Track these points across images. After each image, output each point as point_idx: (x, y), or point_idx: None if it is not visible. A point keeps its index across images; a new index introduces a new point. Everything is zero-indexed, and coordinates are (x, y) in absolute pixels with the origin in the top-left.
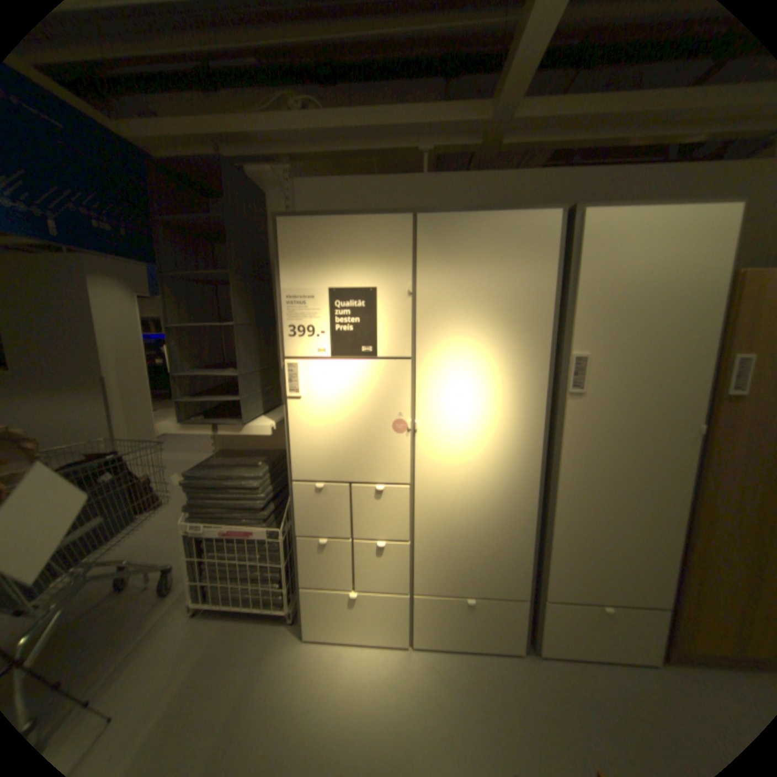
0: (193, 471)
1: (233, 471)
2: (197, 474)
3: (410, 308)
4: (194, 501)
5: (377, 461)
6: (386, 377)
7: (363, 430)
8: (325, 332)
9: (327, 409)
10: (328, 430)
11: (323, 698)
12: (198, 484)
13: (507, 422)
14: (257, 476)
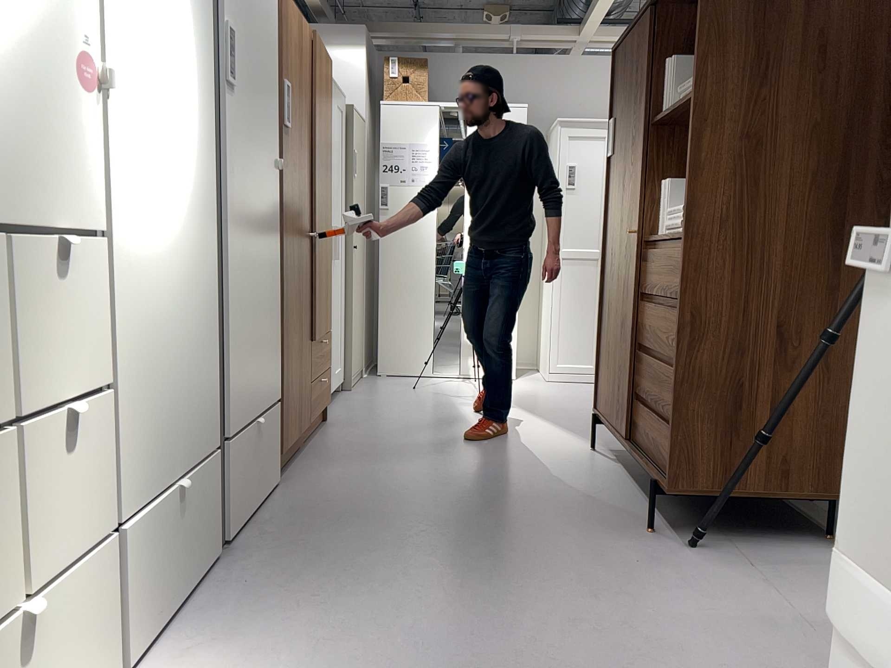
0: None
1: None
2: None
3: None
4: None
5: (46, 161)
6: None
7: (16, 55)
8: None
9: None
10: None
11: None
12: None
13: (188, 112)
14: None
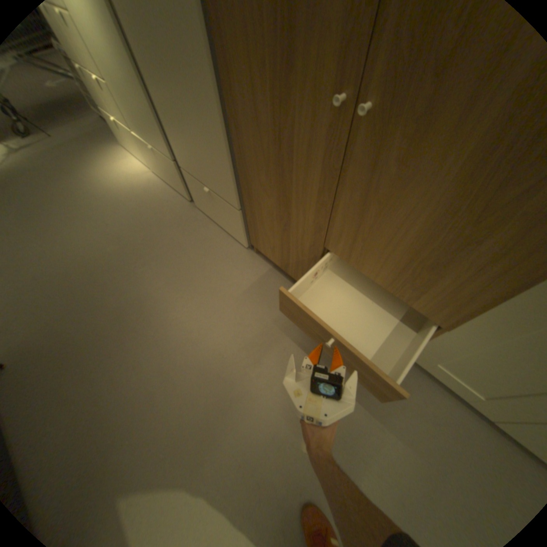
0: None
1: None
2: None
3: None
4: None
5: None
6: None
7: None
8: None
9: None
10: None
11: (103, 166)
12: None
13: None
14: None
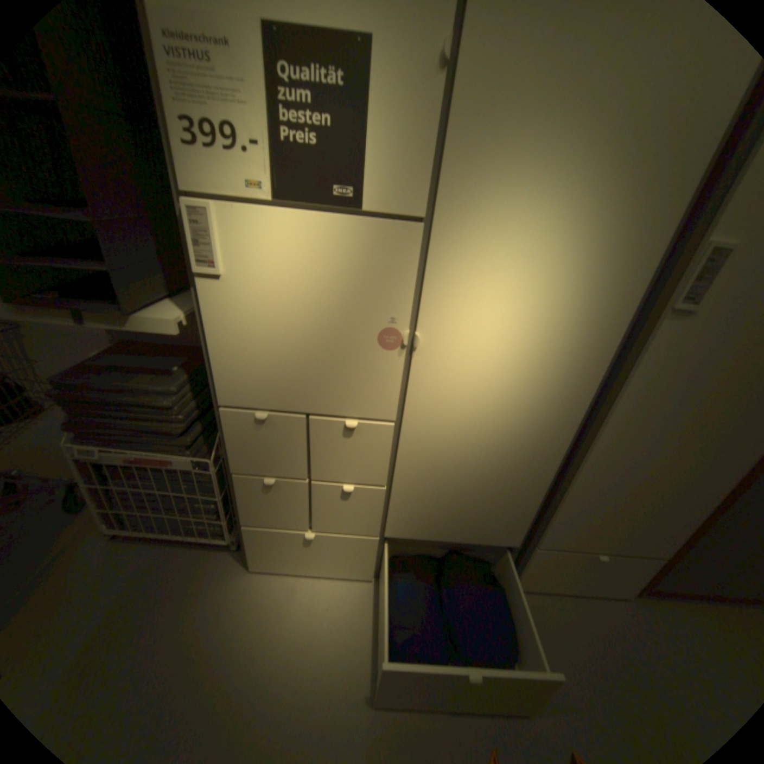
0: (66, 376)
1: (131, 379)
2: (73, 381)
3: (440, 102)
4: (76, 418)
5: (350, 388)
6: (375, 252)
7: (330, 341)
8: (258, 141)
9: (269, 301)
10: (272, 335)
11: (273, 641)
12: (75, 397)
13: (560, 347)
14: (169, 390)
